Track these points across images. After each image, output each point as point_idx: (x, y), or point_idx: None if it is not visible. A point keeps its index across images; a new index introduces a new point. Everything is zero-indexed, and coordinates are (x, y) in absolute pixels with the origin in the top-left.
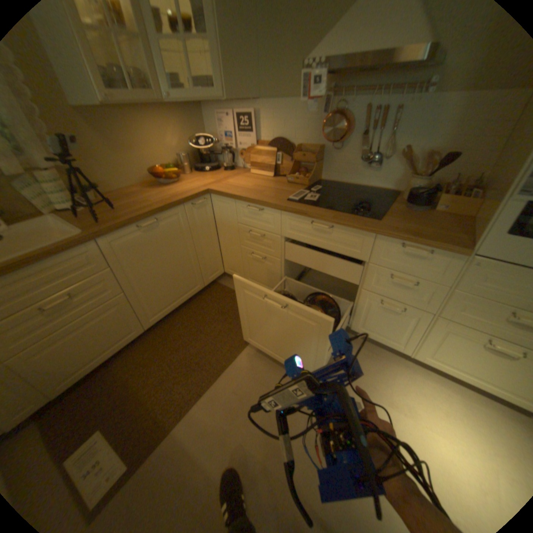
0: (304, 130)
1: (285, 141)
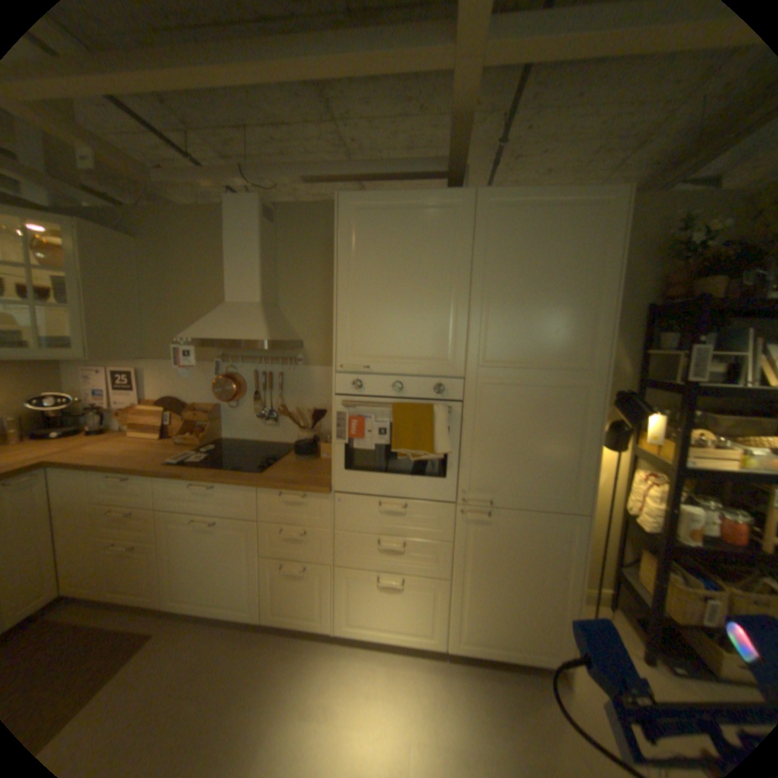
0: (197, 390)
1: (175, 400)
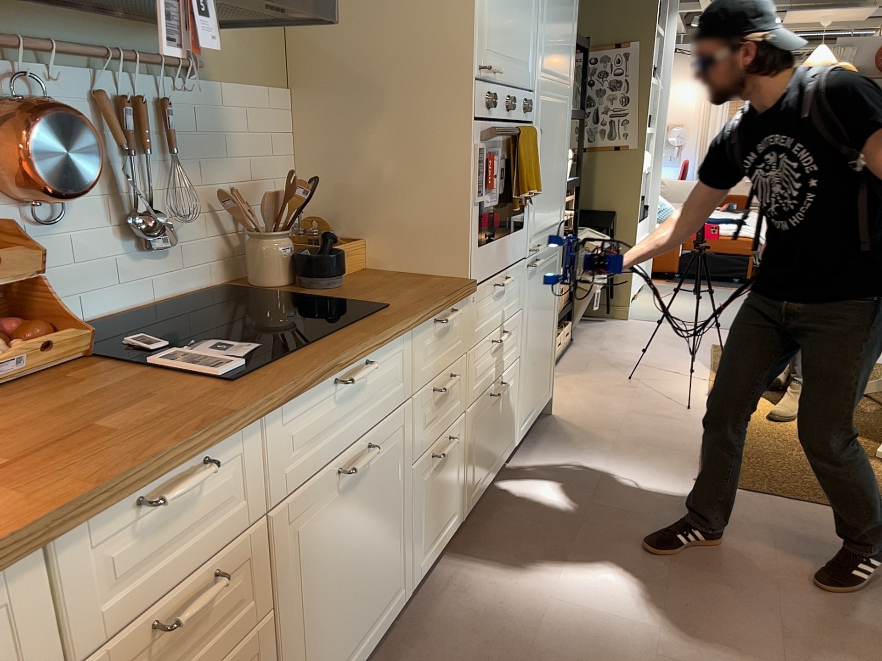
0: None
1: None
